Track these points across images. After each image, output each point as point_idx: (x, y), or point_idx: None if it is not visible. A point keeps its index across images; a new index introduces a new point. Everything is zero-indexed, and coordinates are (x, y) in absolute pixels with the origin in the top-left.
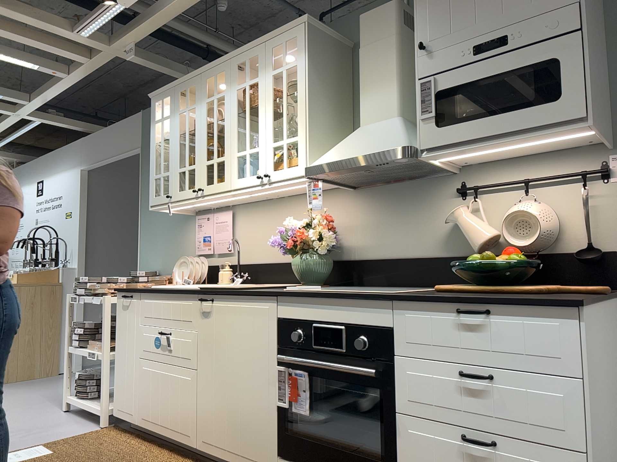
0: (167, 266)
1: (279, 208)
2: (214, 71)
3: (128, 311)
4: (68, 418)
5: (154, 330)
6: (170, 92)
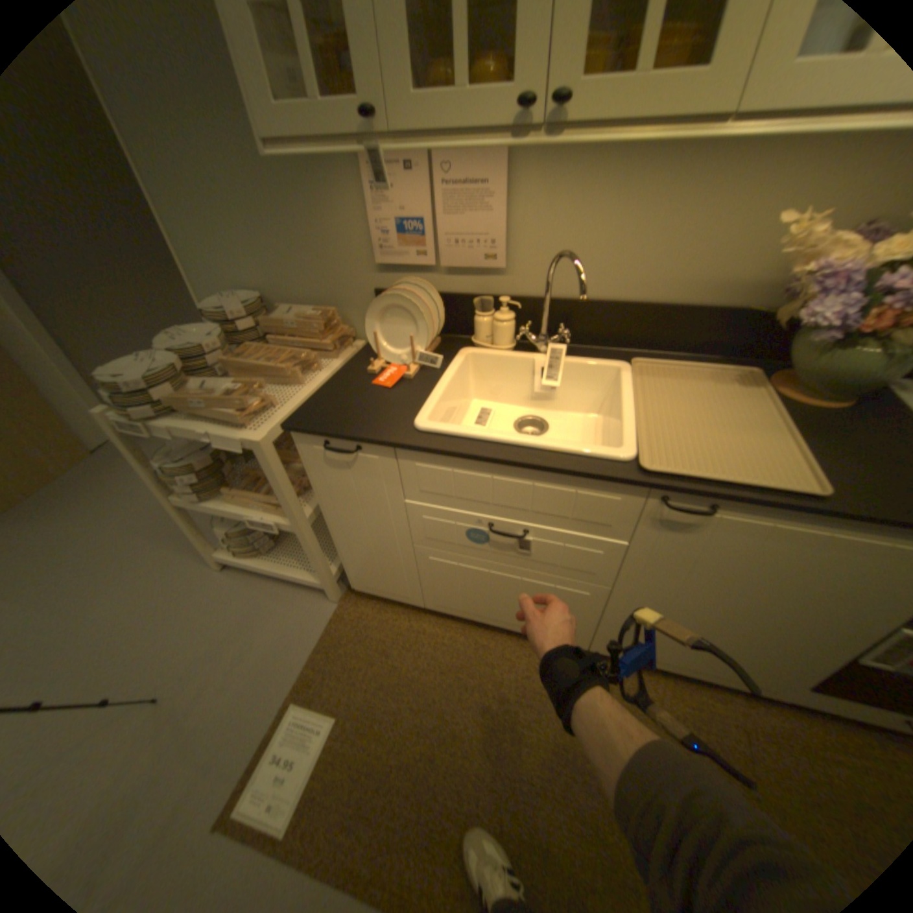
0: (282, 282)
1: (694, 154)
2: None
3: (354, 472)
4: (245, 590)
5: (465, 517)
6: None
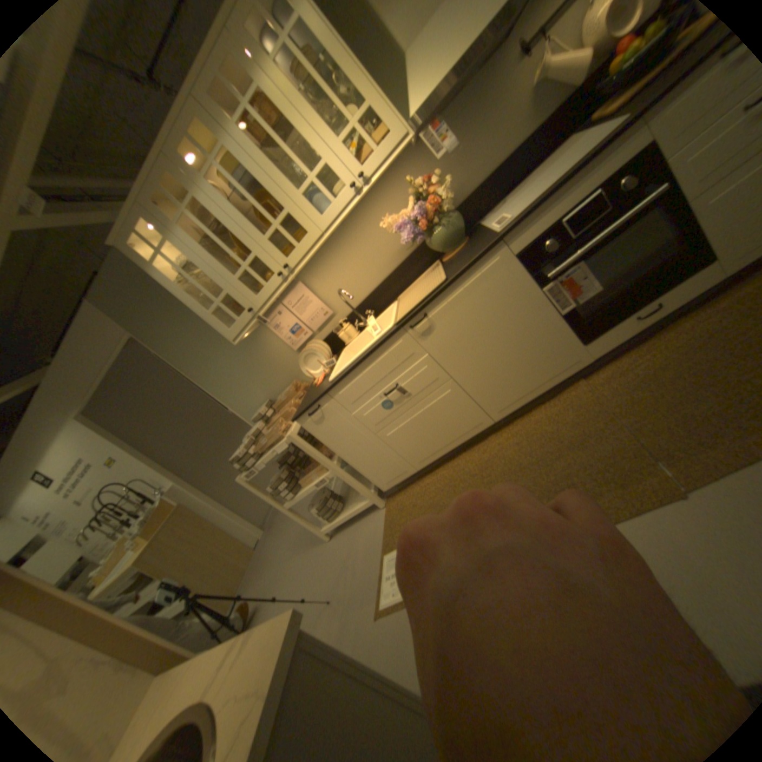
0: (274, 388)
1: (349, 234)
2: (179, 131)
3: (328, 419)
4: (345, 537)
5: (375, 400)
6: (136, 213)
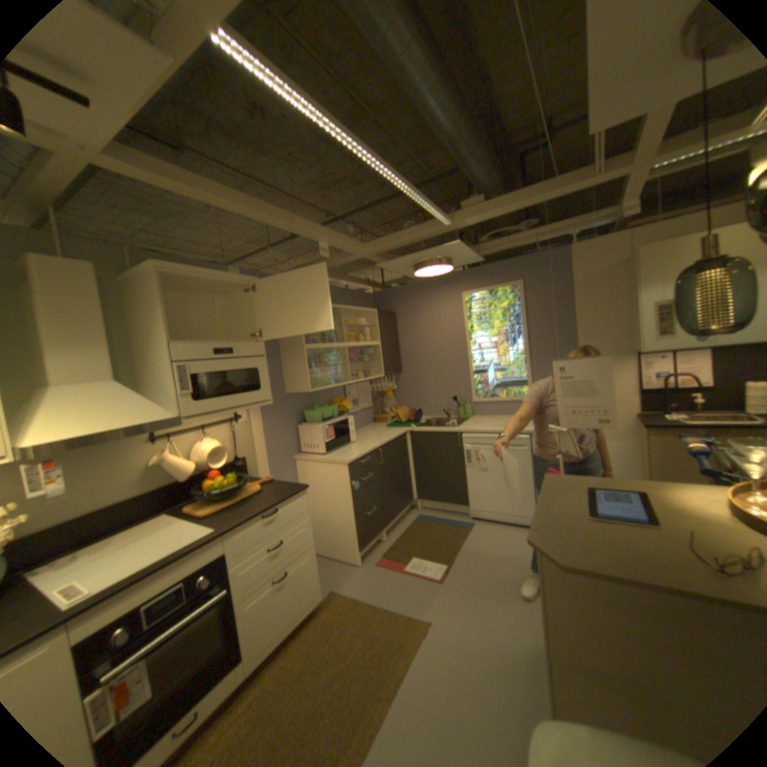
0: None
1: None
2: None
3: None
4: None
5: None
6: None
